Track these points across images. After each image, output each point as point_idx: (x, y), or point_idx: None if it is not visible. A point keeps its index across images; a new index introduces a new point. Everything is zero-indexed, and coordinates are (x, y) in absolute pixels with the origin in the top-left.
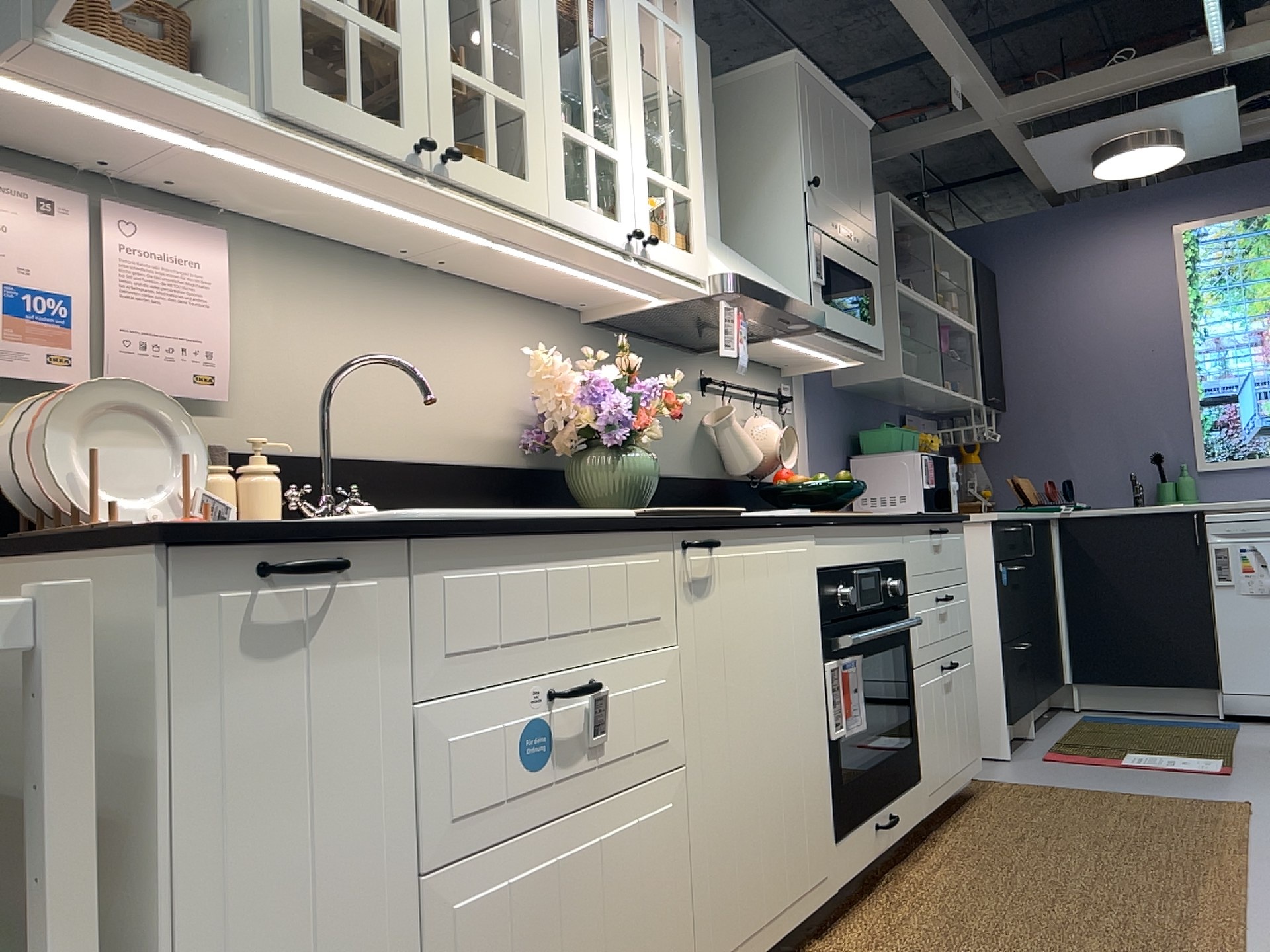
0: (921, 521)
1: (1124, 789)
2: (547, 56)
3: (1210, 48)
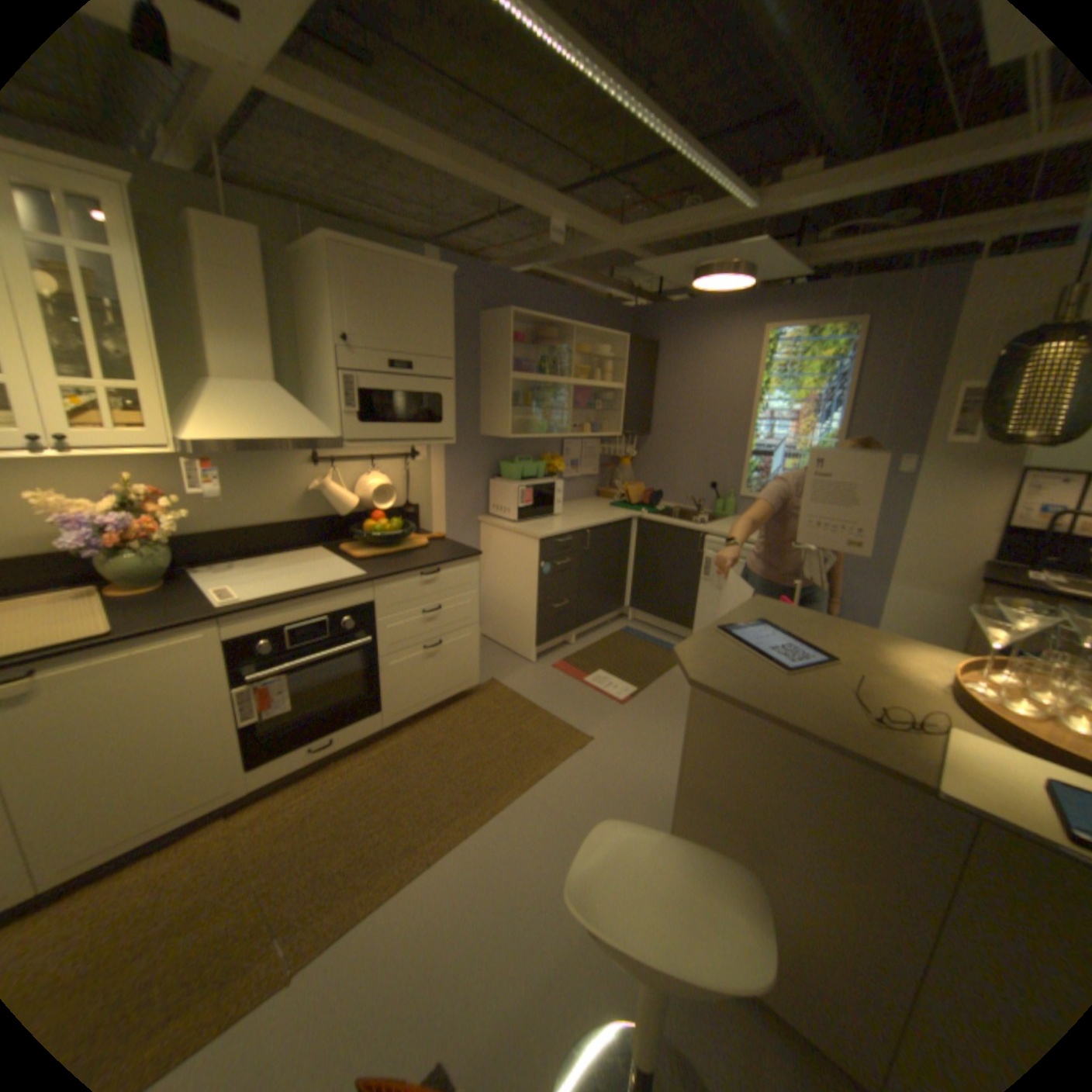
0: (397, 575)
1: (552, 707)
2: None
3: (749, 202)
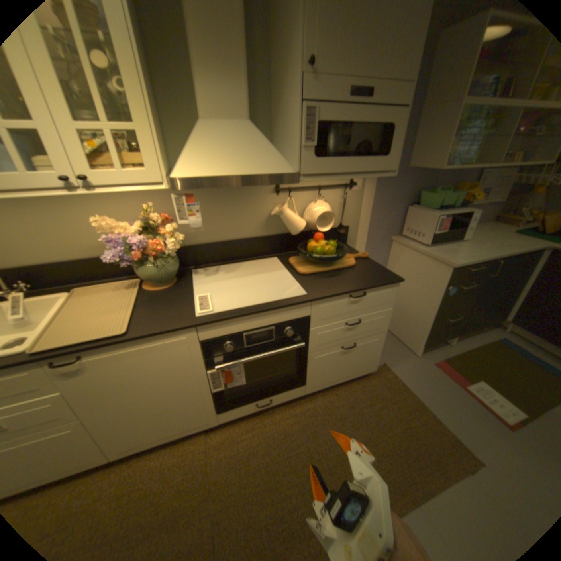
0: (330, 297)
1: (438, 410)
2: None
3: None
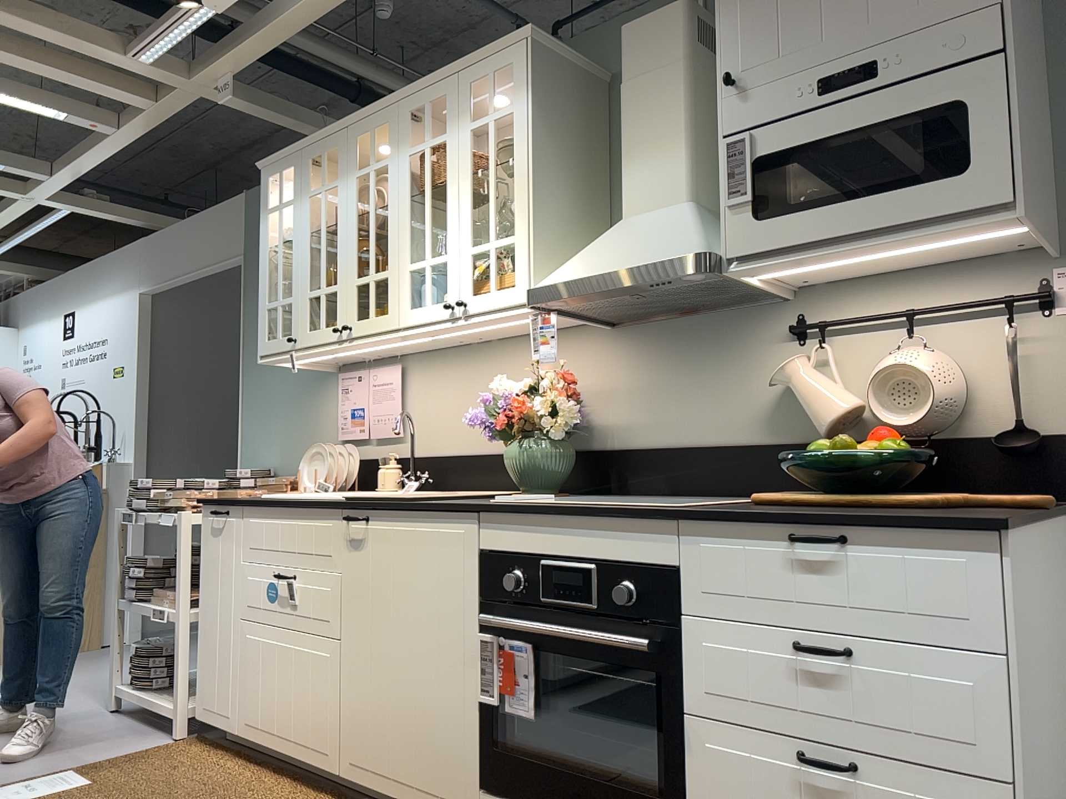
0: (721, 519)
1: None
2: (400, 233)
3: None
